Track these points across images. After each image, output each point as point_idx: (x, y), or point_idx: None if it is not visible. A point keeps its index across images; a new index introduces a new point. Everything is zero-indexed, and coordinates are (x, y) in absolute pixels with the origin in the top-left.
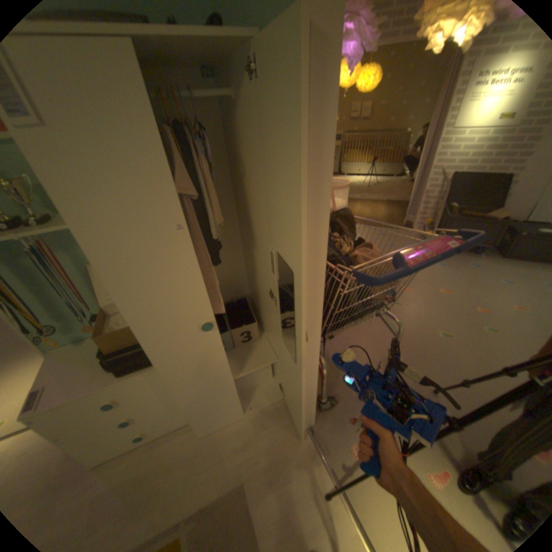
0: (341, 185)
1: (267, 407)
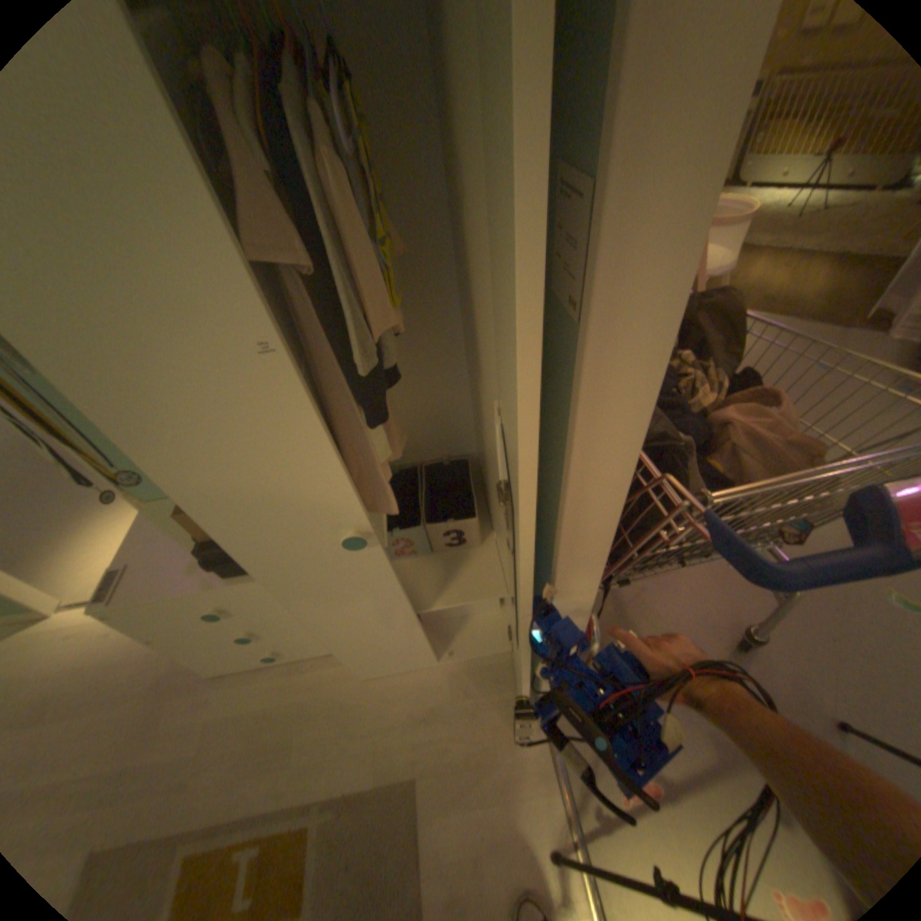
0: (733, 215)
1: (481, 659)
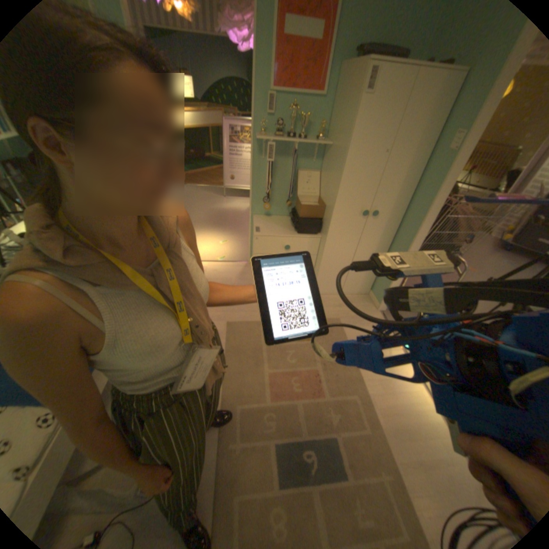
0: None
1: (355, 294)
